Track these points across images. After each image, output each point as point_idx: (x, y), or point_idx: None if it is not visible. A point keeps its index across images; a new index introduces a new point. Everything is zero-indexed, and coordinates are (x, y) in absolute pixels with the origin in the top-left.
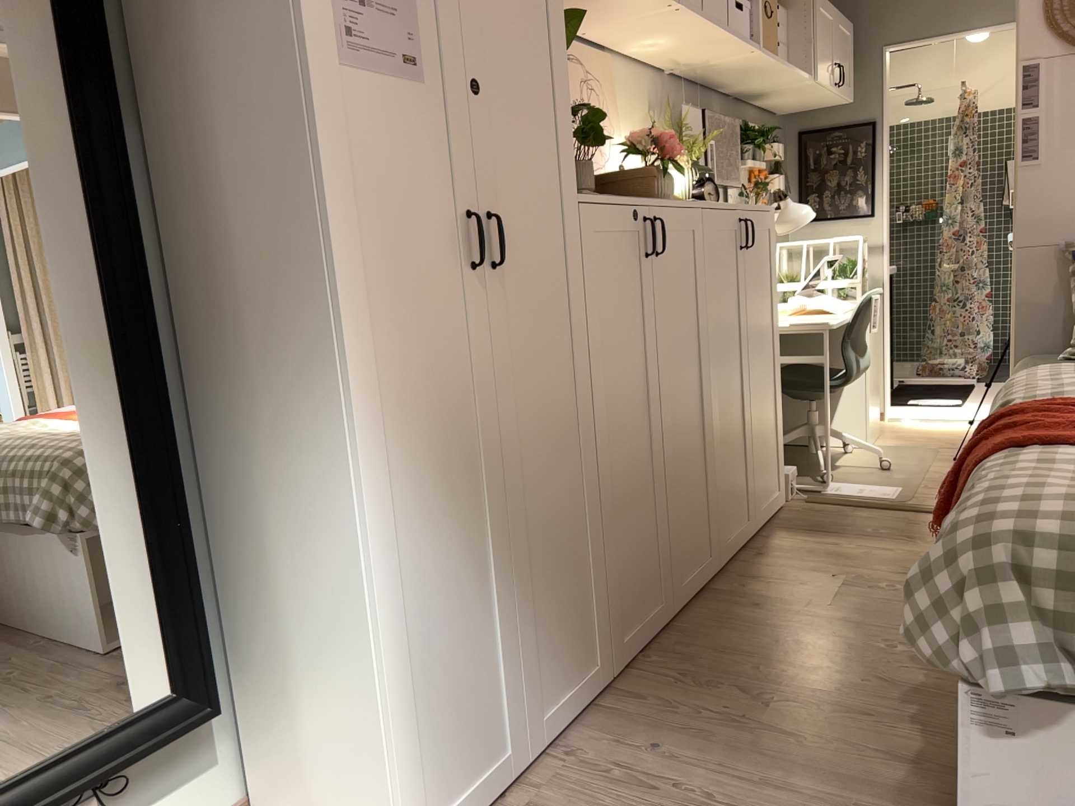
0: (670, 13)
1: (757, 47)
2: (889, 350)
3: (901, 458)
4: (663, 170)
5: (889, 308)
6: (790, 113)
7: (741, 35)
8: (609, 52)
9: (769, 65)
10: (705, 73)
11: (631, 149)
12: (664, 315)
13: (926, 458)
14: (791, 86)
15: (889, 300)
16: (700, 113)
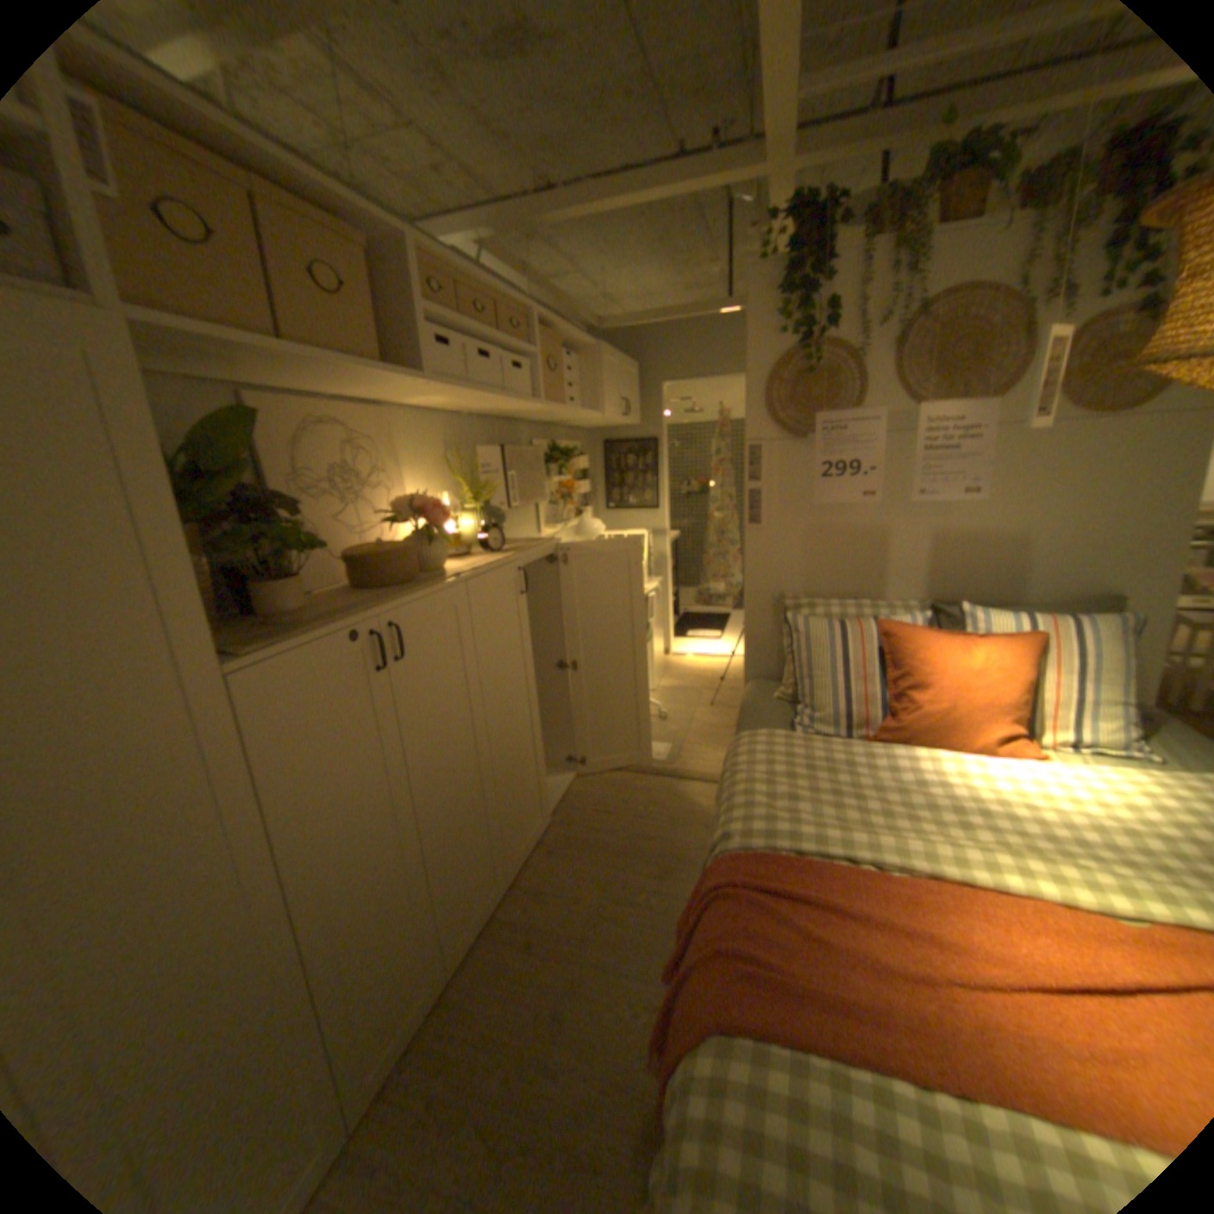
0: (424, 382)
1: (539, 400)
2: (671, 605)
3: (674, 703)
4: (431, 536)
5: (670, 575)
6: (595, 426)
7: (519, 393)
8: (386, 404)
9: (557, 409)
10: (504, 411)
11: (394, 517)
12: (413, 712)
13: (691, 703)
14: (586, 417)
15: (670, 569)
16: (501, 448)
